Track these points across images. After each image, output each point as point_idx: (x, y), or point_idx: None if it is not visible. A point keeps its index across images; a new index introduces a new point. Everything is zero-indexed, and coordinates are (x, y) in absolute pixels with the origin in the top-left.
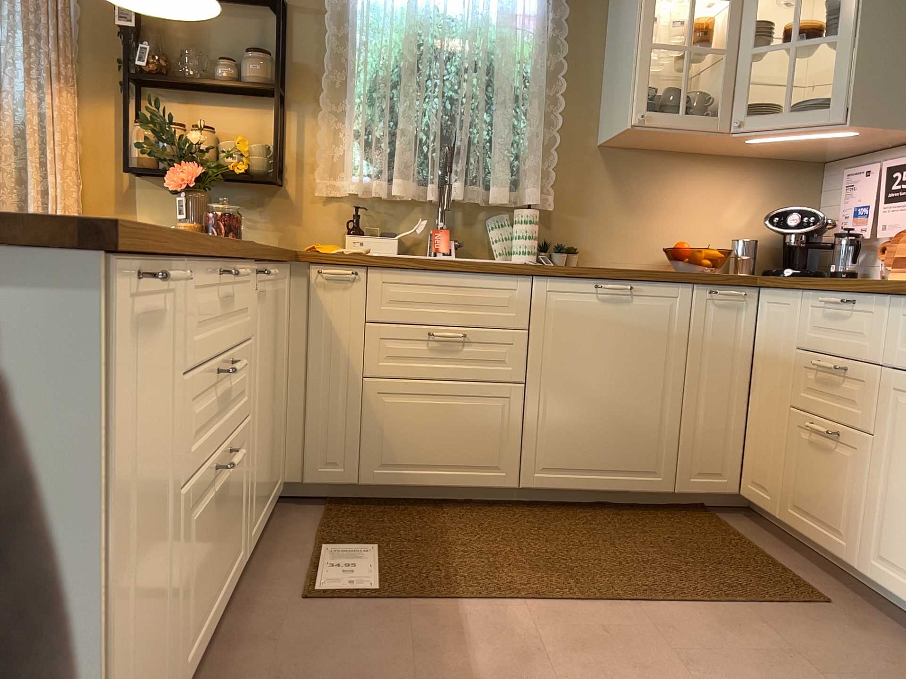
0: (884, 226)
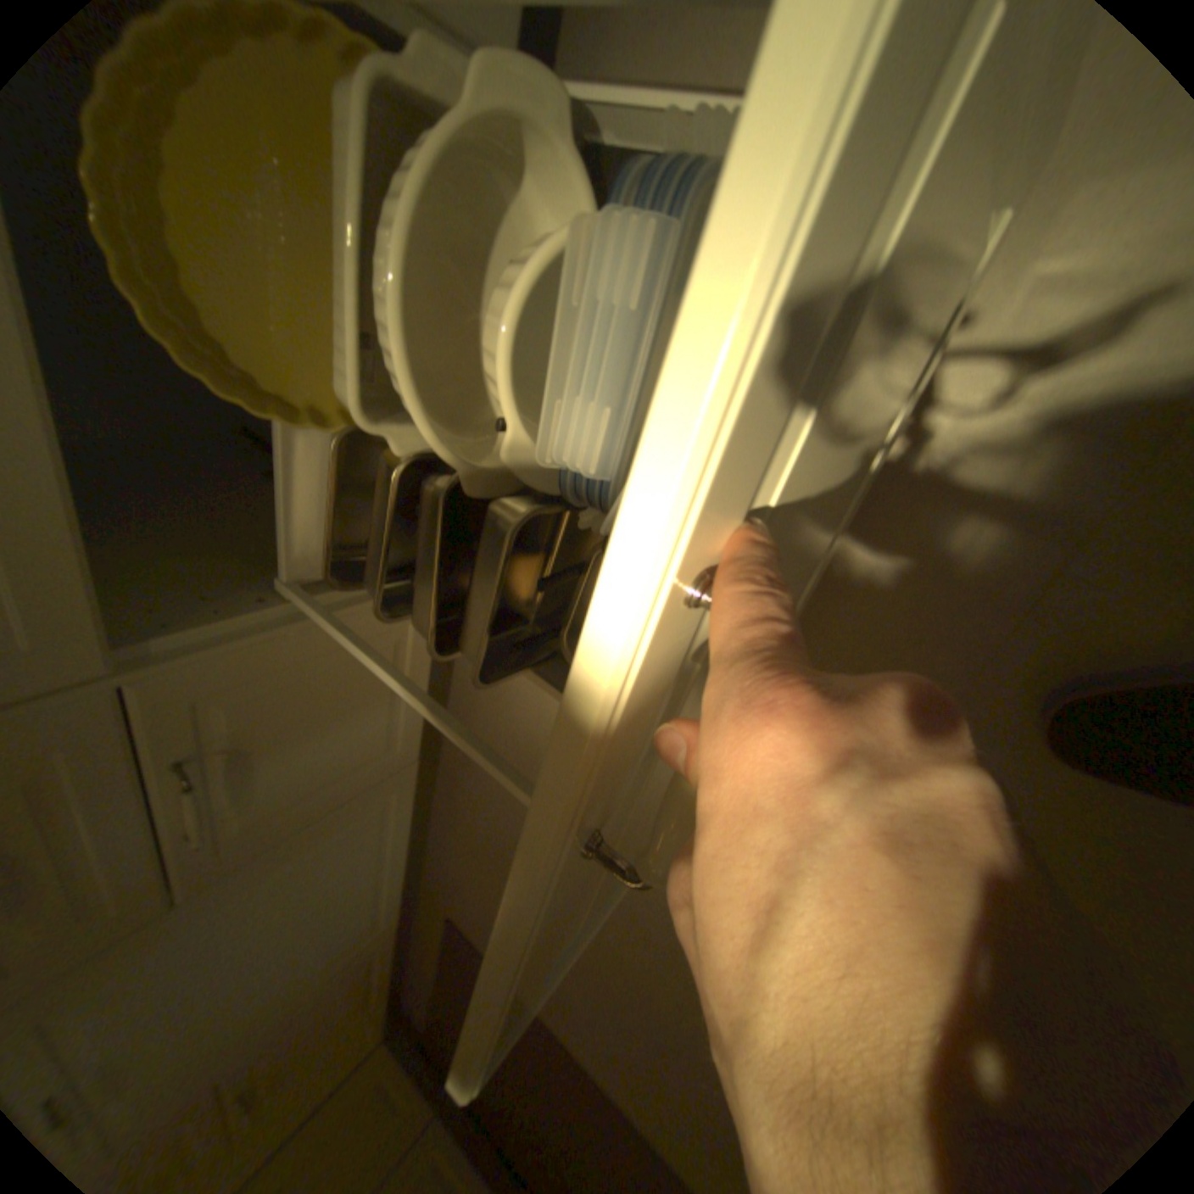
0: None
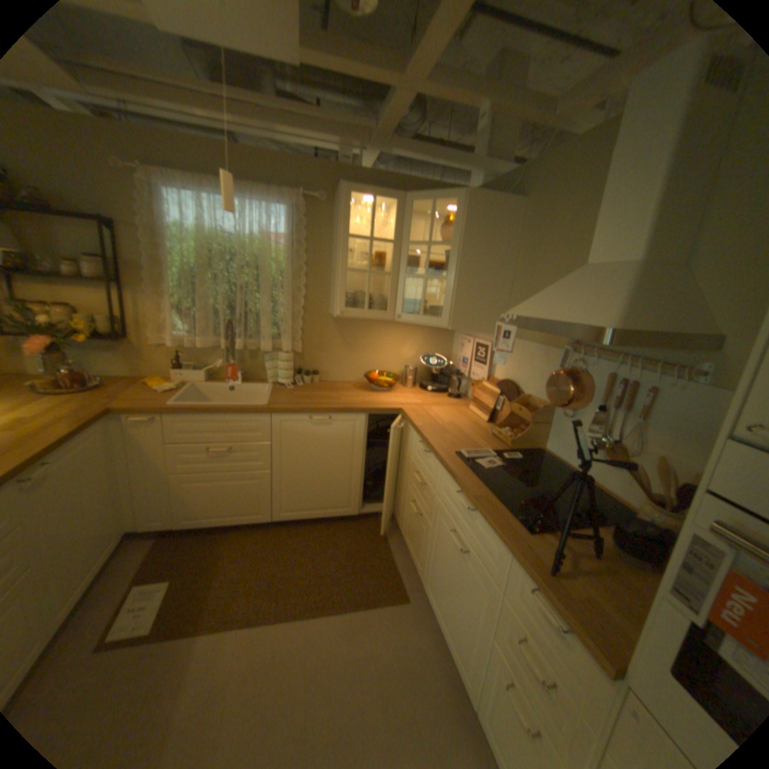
0: (473, 374)
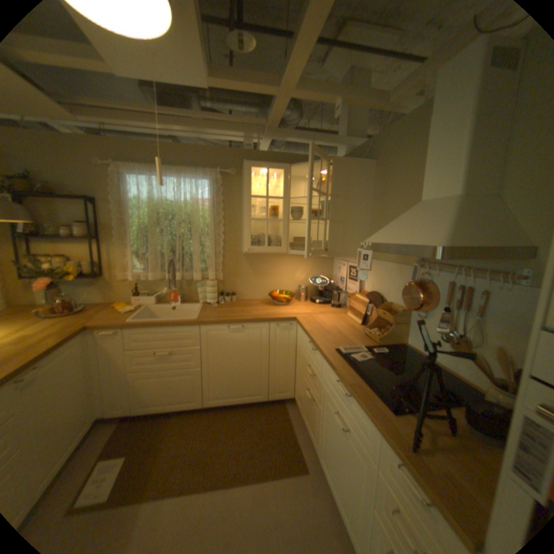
0: (348, 289)
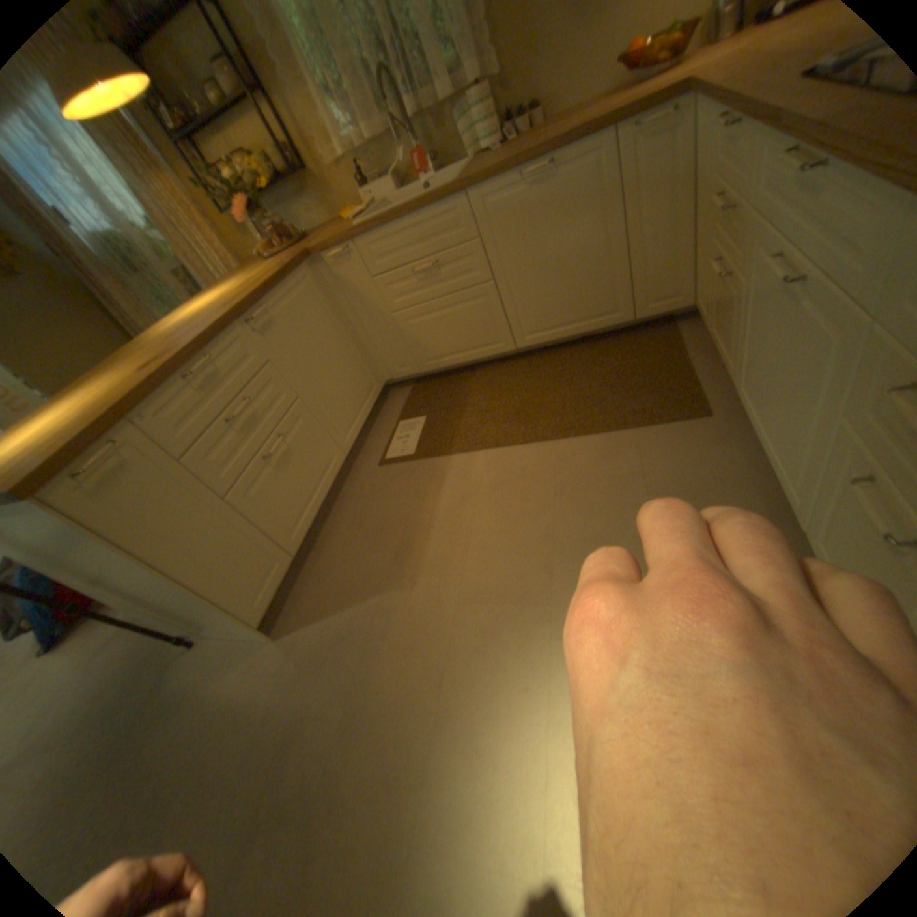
0: None
